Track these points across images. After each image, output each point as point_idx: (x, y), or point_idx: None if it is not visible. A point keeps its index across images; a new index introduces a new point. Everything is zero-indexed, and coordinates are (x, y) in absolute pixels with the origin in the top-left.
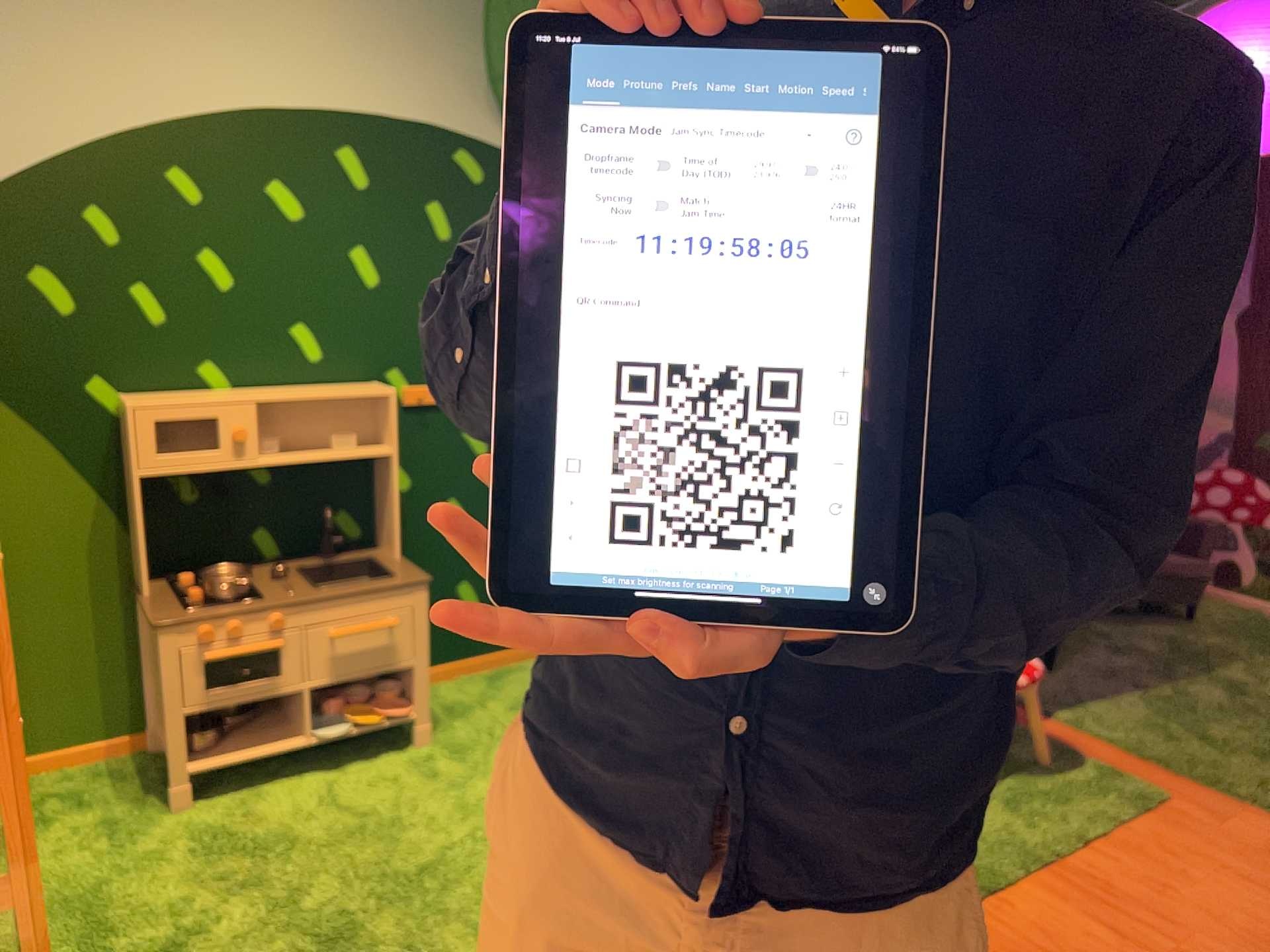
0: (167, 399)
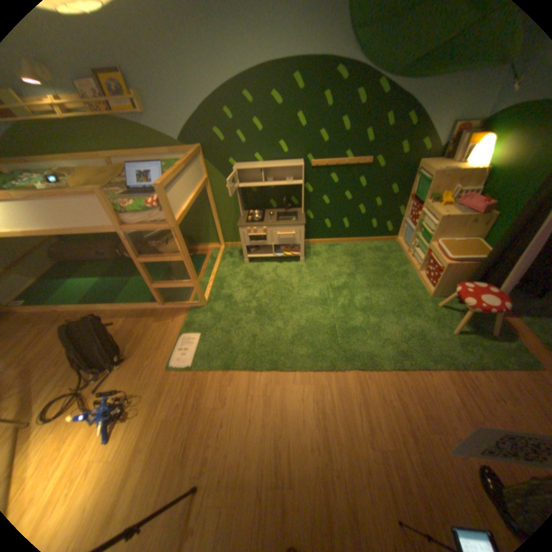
0: (243, 166)
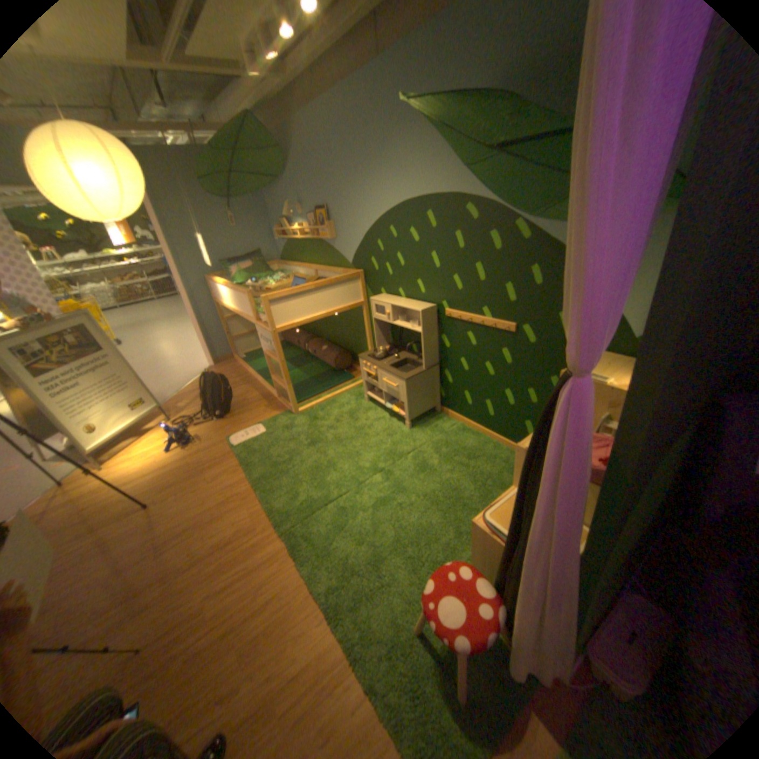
0: (381, 299)
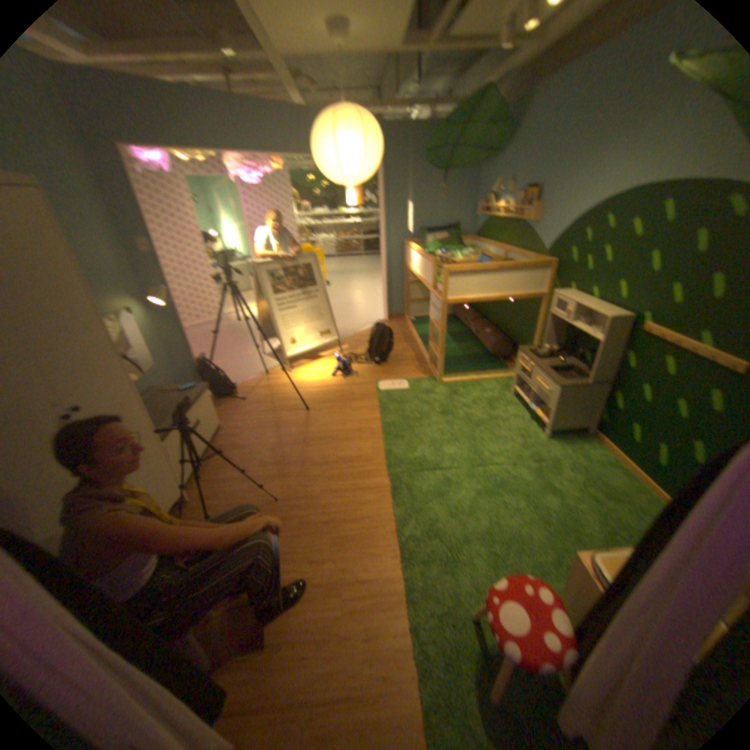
0: (568, 294)
